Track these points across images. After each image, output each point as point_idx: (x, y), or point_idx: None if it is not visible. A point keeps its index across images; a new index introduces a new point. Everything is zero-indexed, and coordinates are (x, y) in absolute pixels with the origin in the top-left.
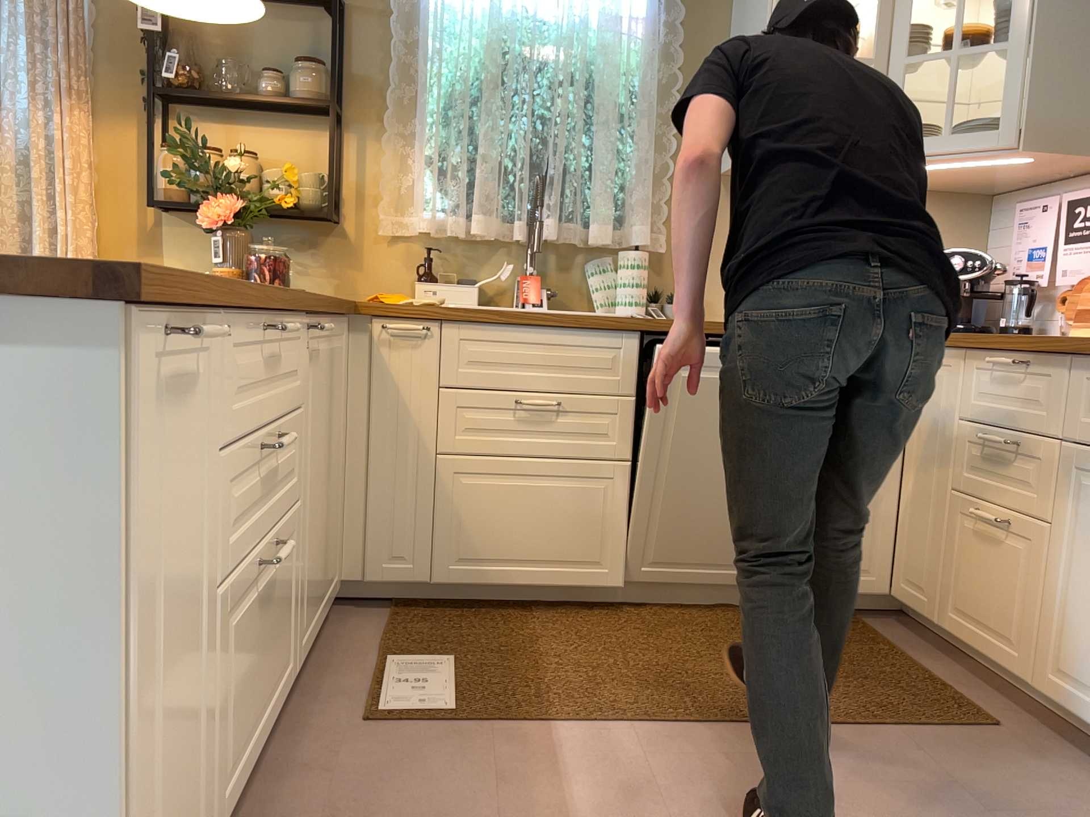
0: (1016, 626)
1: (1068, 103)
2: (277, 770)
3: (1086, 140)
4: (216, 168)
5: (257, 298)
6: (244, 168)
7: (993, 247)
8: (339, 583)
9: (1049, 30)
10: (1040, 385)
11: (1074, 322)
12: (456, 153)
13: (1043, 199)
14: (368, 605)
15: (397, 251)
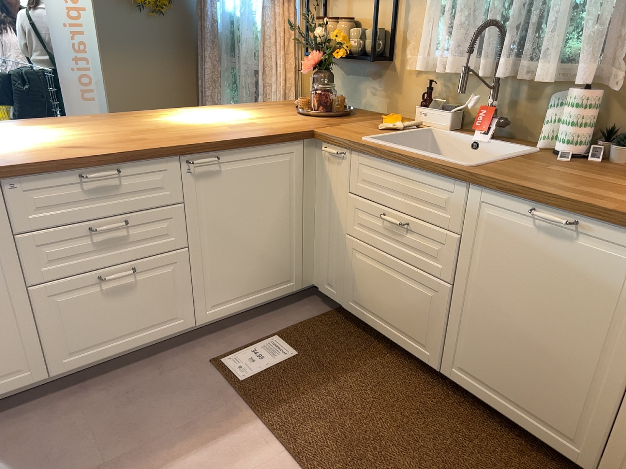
0: None
1: None
2: (158, 360)
3: None
4: (315, 35)
5: (70, 162)
6: (322, 35)
7: None
8: (308, 285)
9: None
10: None
11: None
12: (447, 6)
13: None
14: (328, 302)
15: (419, 82)
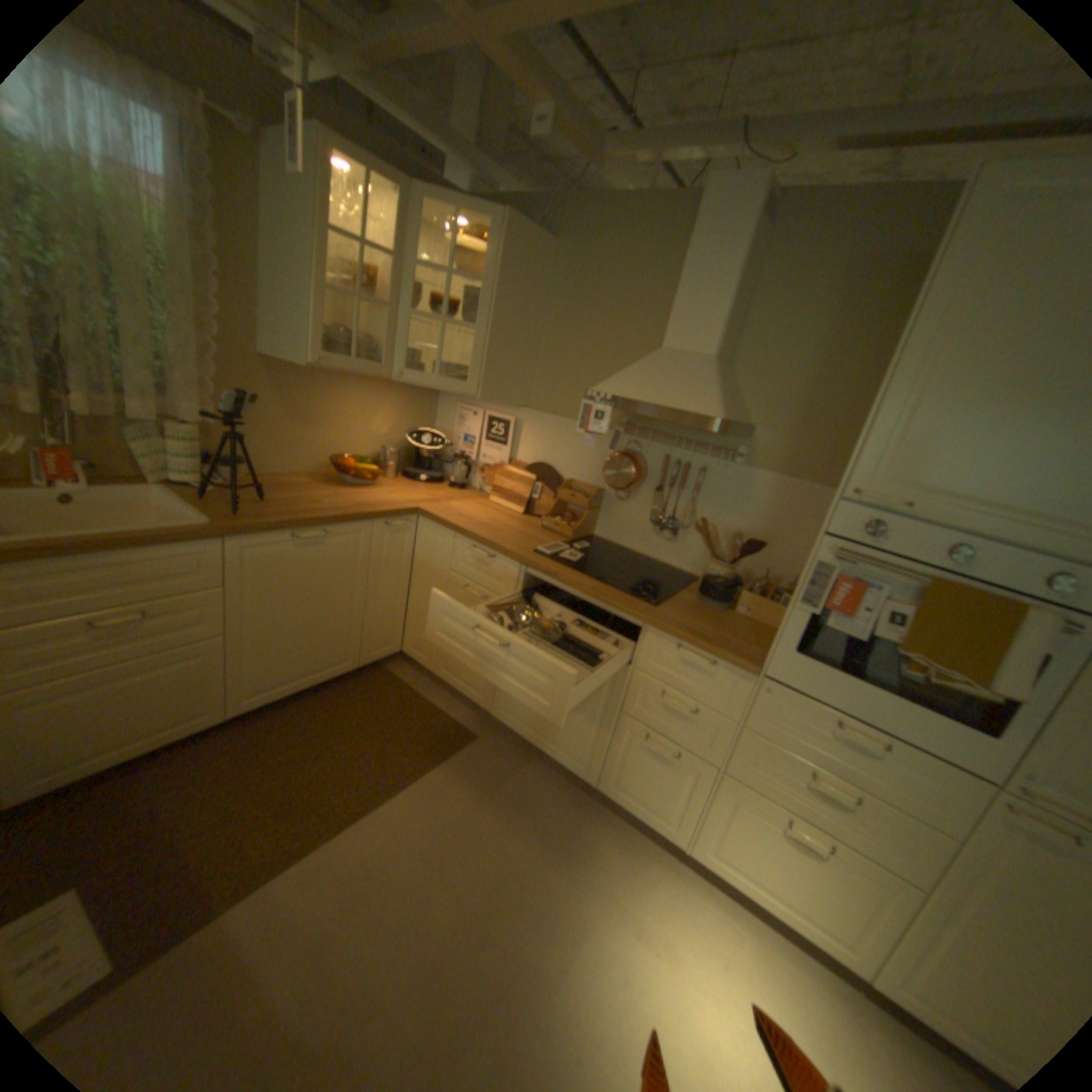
0: (481, 684)
1: (500, 374)
2: None
3: (505, 396)
4: None
5: None
6: None
7: (438, 420)
8: None
9: (495, 328)
10: (500, 571)
11: (489, 490)
12: None
13: (472, 409)
14: None
15: None
